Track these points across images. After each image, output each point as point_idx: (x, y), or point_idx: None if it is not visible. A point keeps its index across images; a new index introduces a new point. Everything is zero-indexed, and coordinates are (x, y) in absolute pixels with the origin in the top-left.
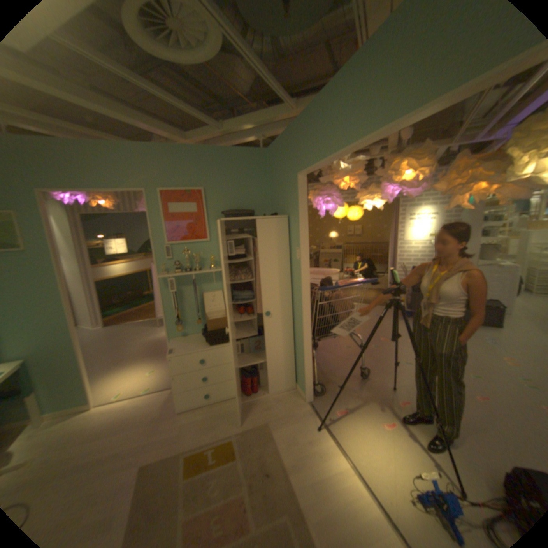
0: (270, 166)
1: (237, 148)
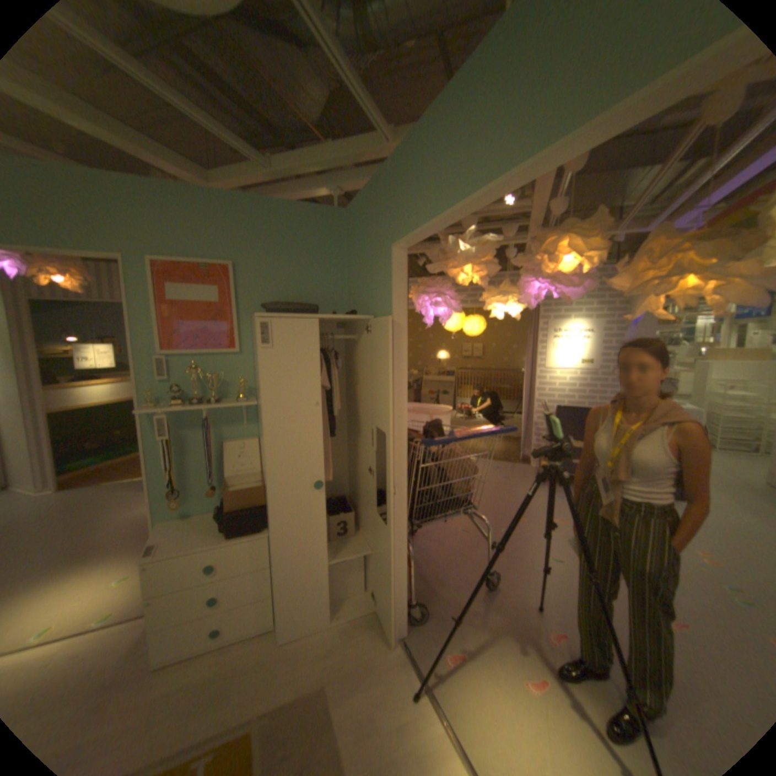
0: (350, 236)
1: (296, 204)
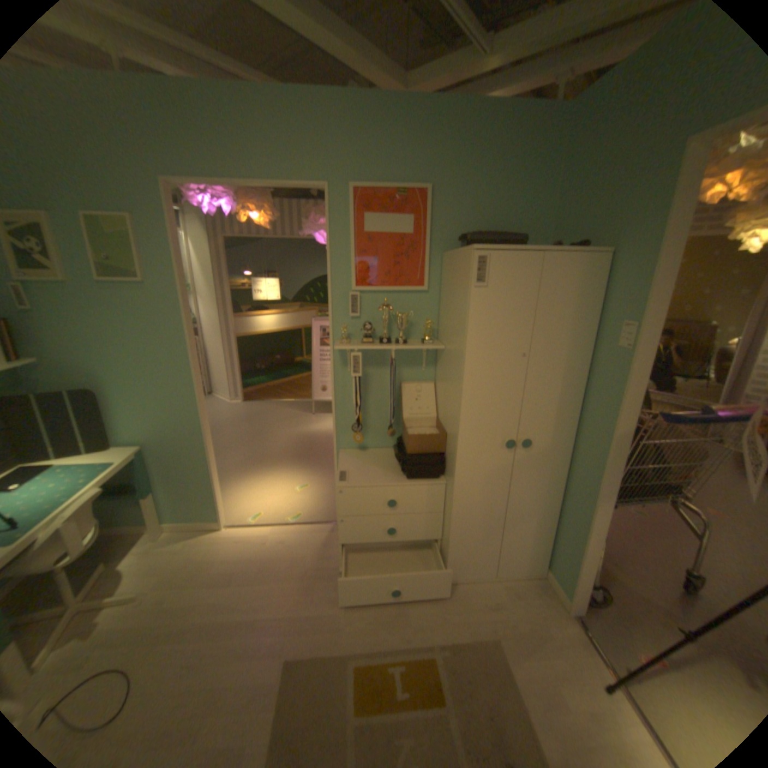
0: (577, 138)
1: (512, 99)
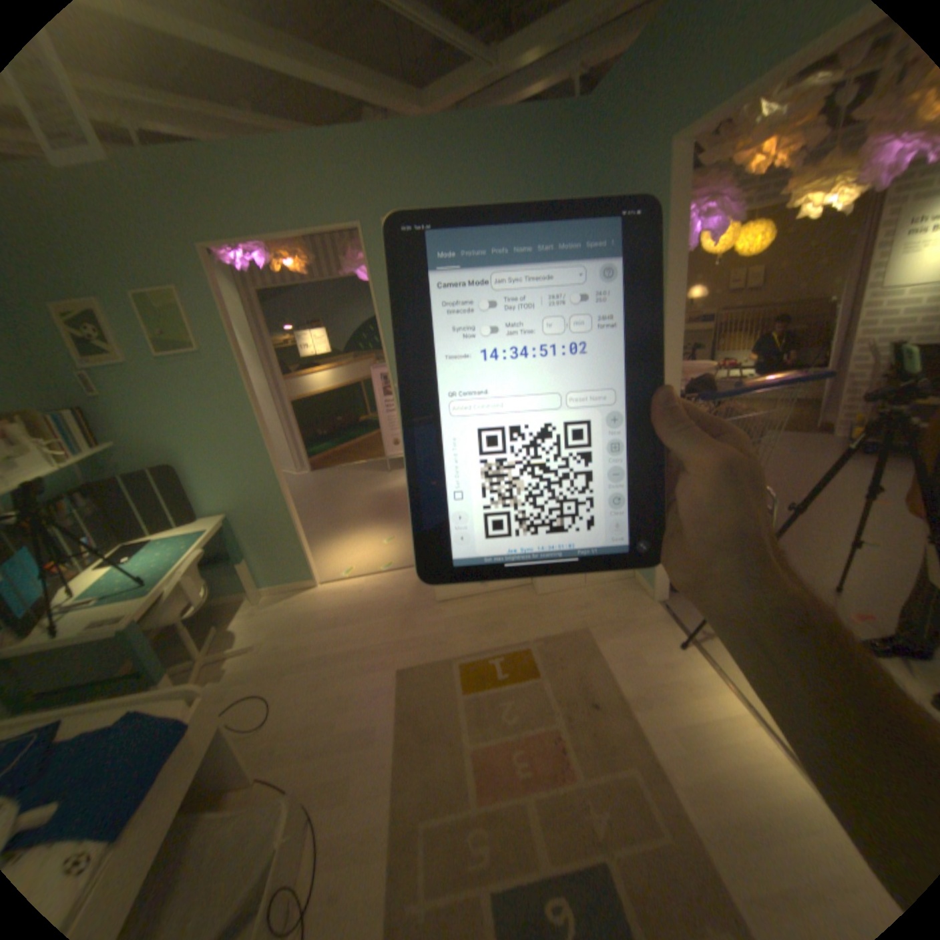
0: (597, 136)
1: (527, 106)
